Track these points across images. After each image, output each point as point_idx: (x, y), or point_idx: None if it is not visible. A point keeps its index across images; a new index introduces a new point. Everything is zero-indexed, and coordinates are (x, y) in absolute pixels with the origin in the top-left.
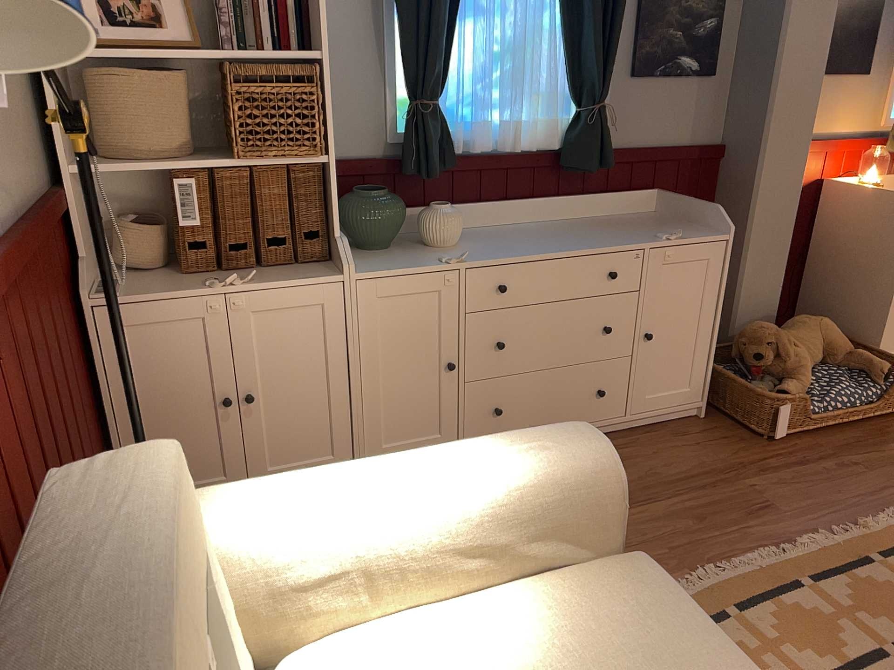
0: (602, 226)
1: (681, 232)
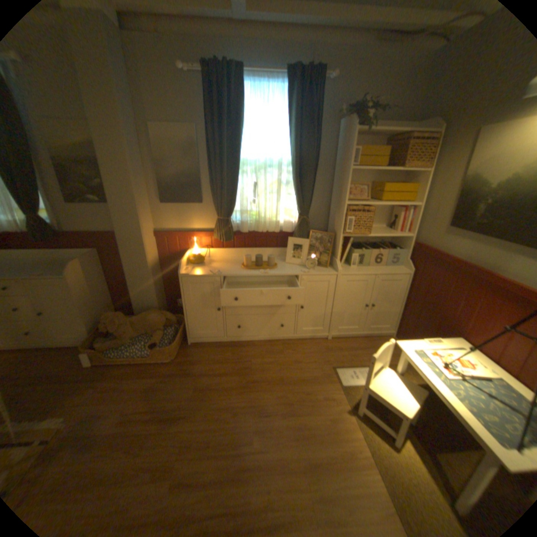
0: (46, 265)
1: (39, 274)
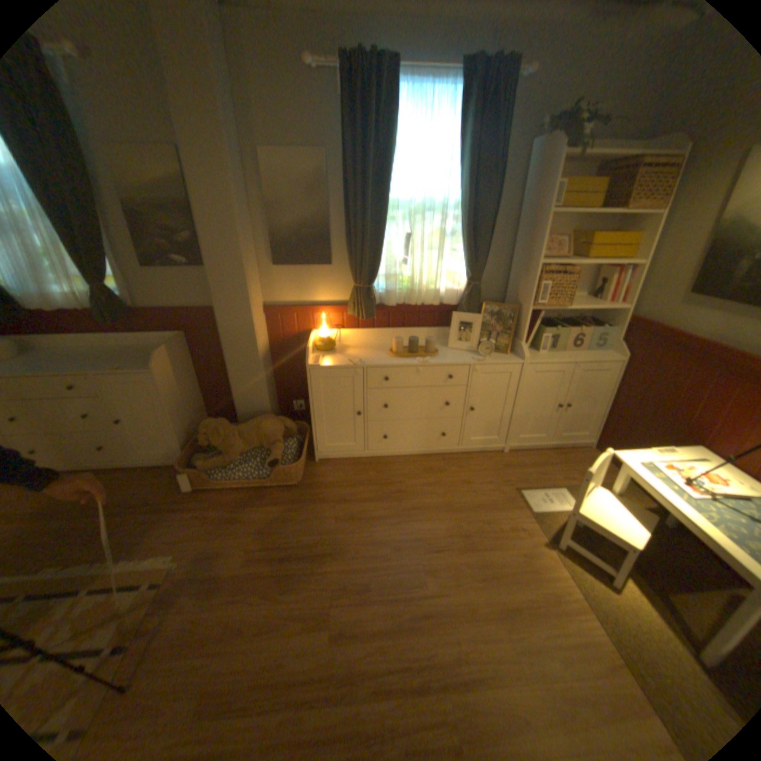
0: (118, 354)
1: (116, 367)
